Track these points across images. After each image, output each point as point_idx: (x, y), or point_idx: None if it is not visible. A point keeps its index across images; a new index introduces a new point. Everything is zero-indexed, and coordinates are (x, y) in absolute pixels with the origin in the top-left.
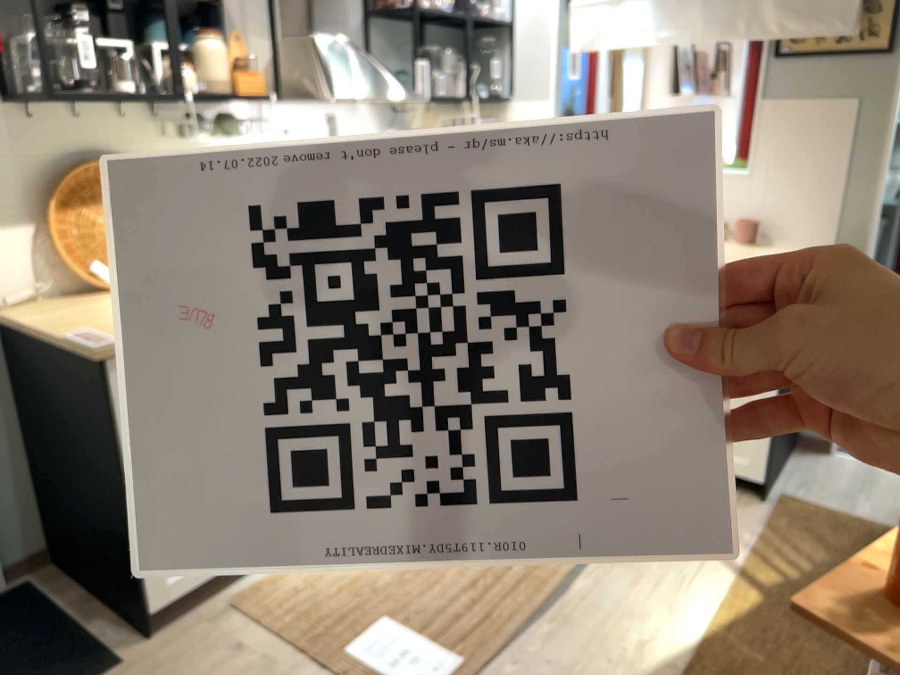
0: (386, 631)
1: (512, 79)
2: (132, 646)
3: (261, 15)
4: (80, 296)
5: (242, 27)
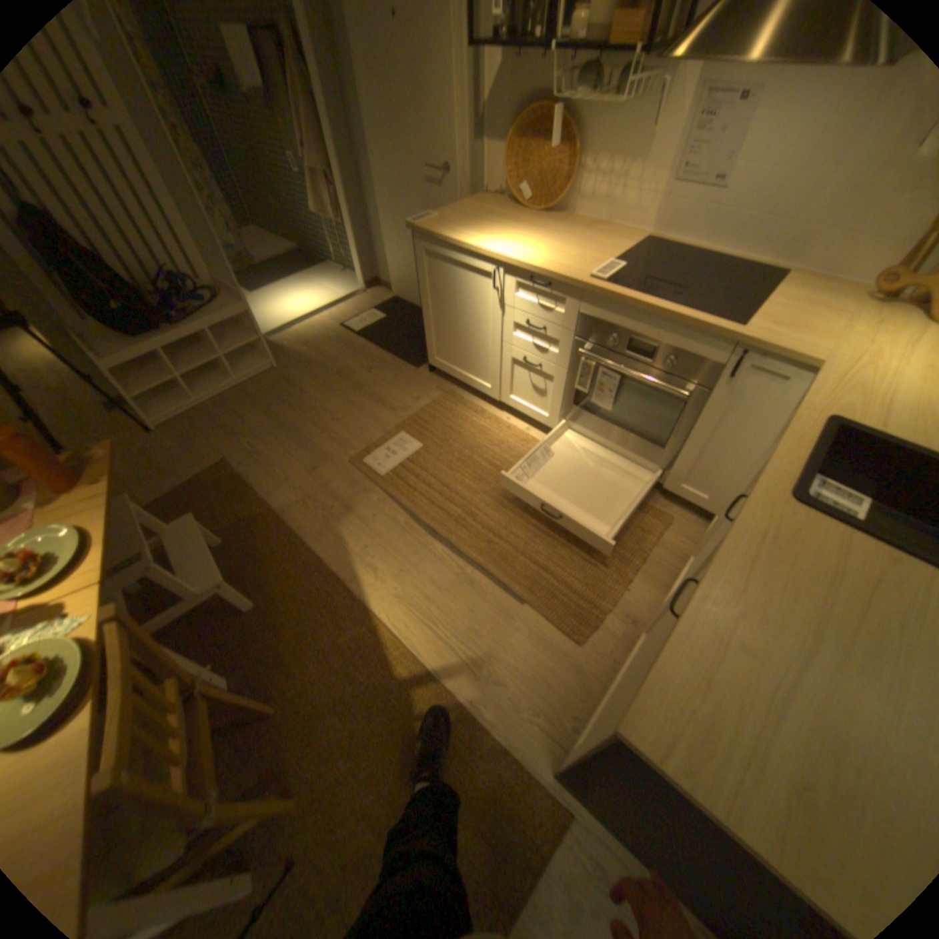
0: (414, 446)
1: None
2: (427, 369)
3: None
4: (514, 202)
5: None
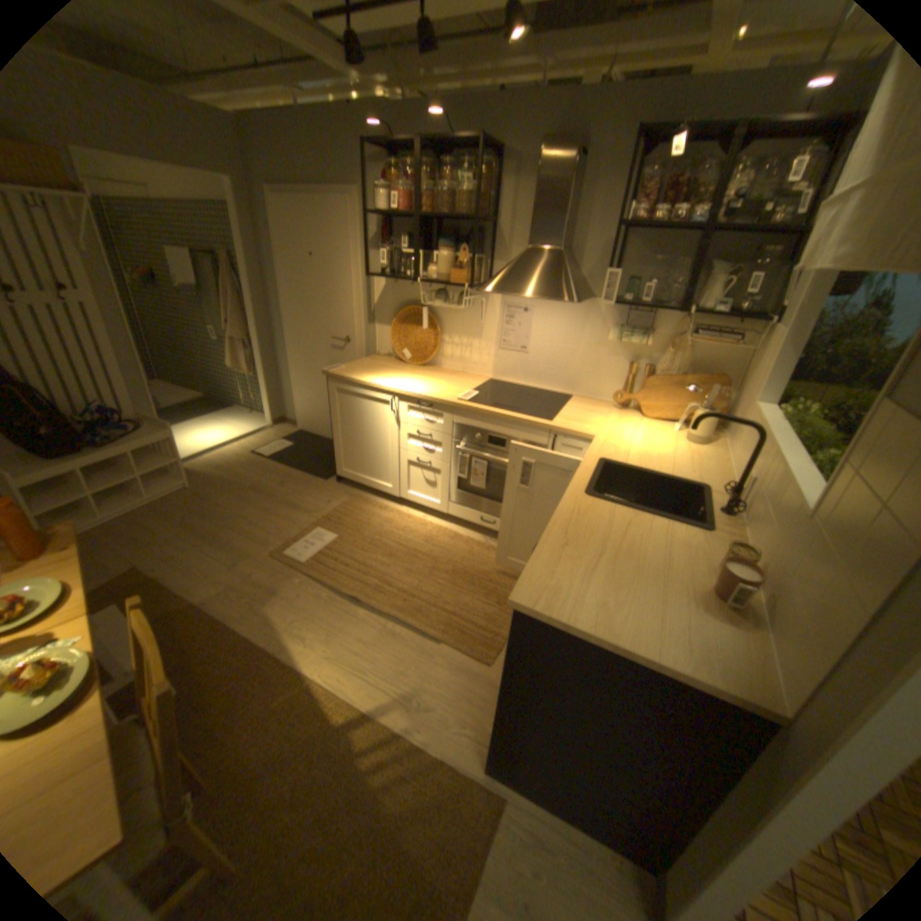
0: (329, 537)
1: (787, 298)
2: (335, 480)
3: (524, 233)
4: (399, 361)
5: (508, 241)
